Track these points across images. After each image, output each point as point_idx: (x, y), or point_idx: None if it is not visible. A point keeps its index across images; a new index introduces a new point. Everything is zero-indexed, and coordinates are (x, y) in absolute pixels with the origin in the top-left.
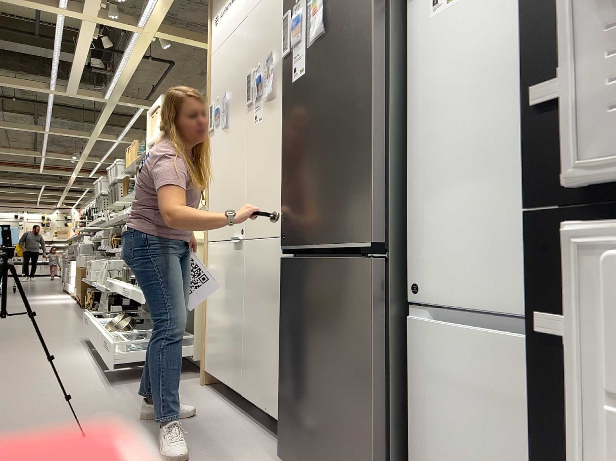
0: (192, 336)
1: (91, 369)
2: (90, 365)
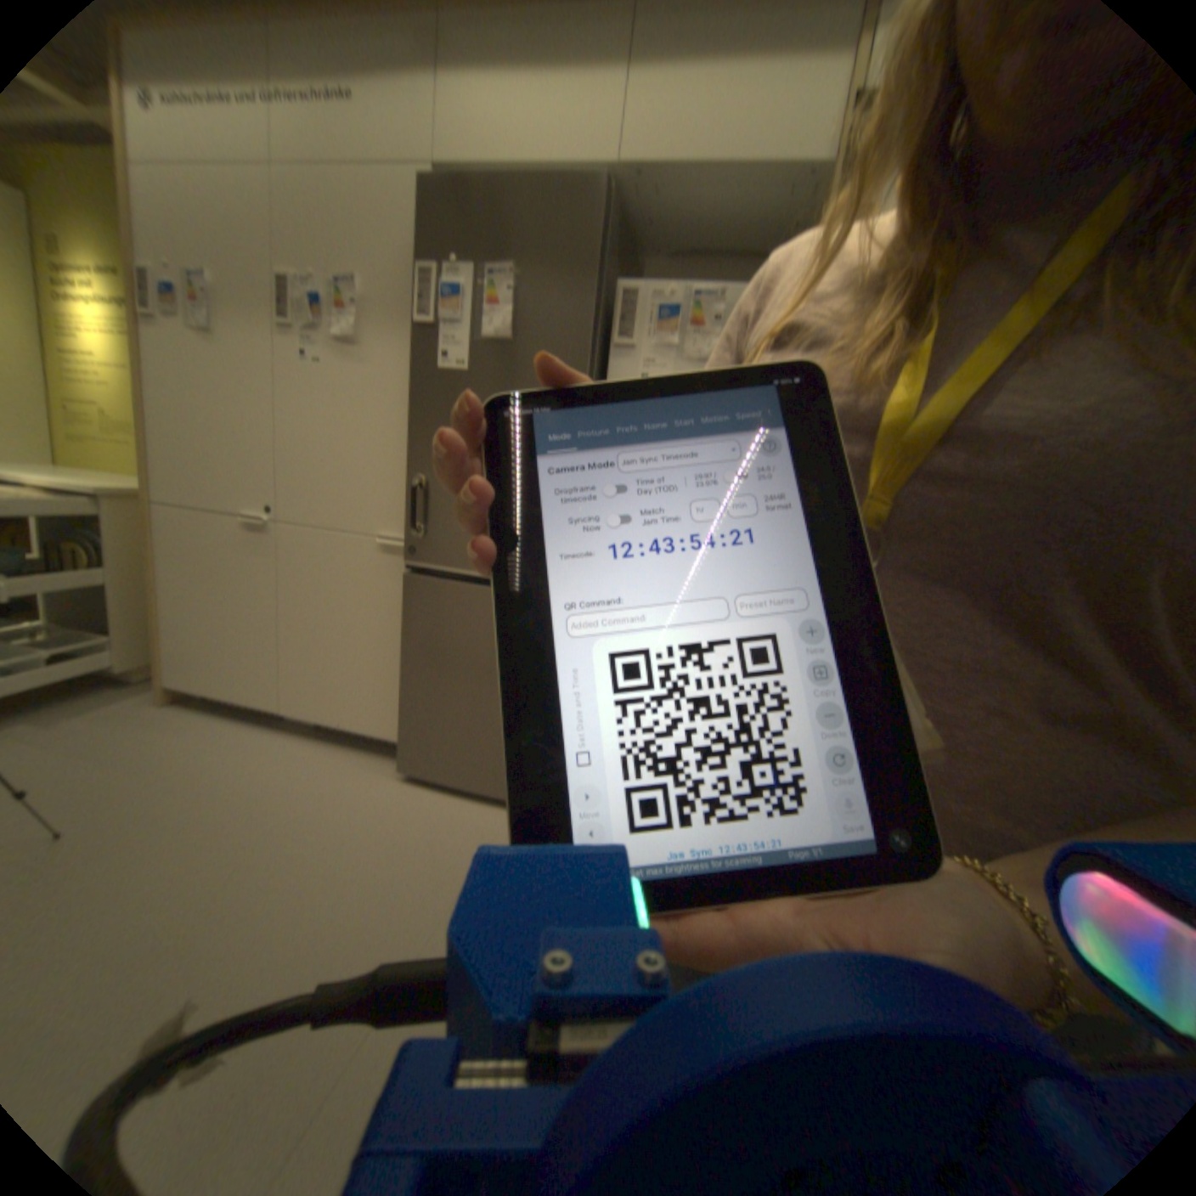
0: (104, 642)
1: None
2: None
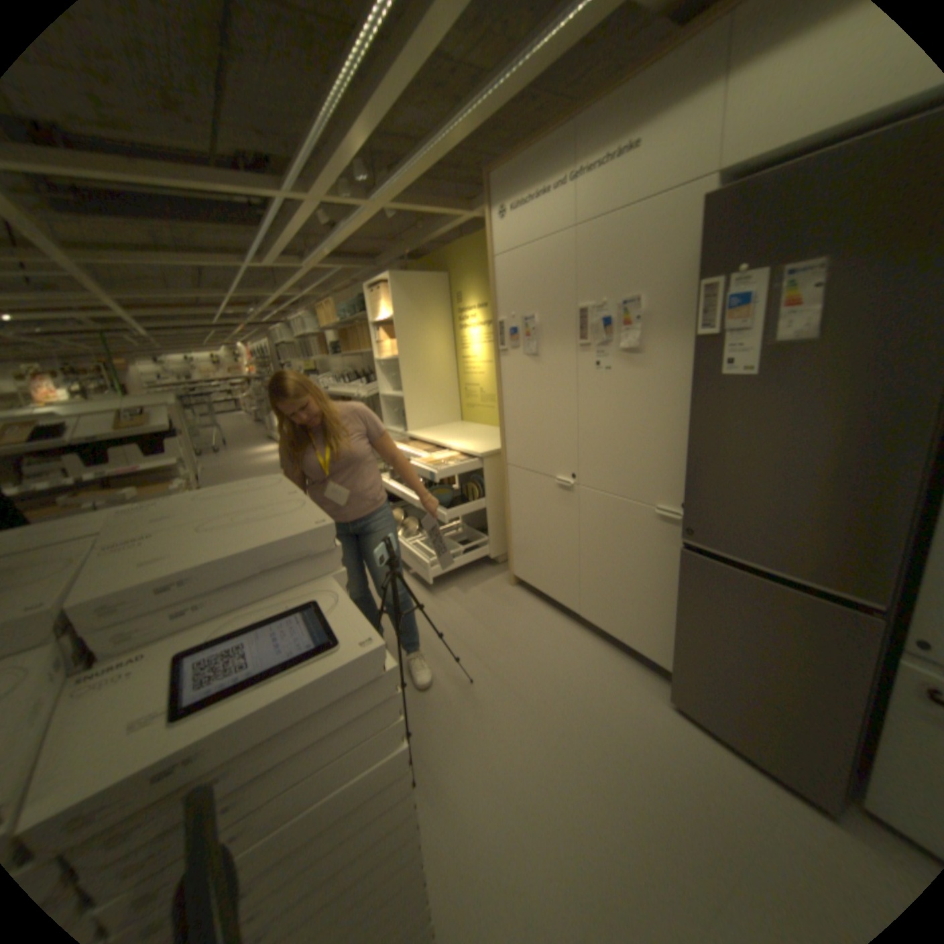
0: (487, 538)
1: None
2: None
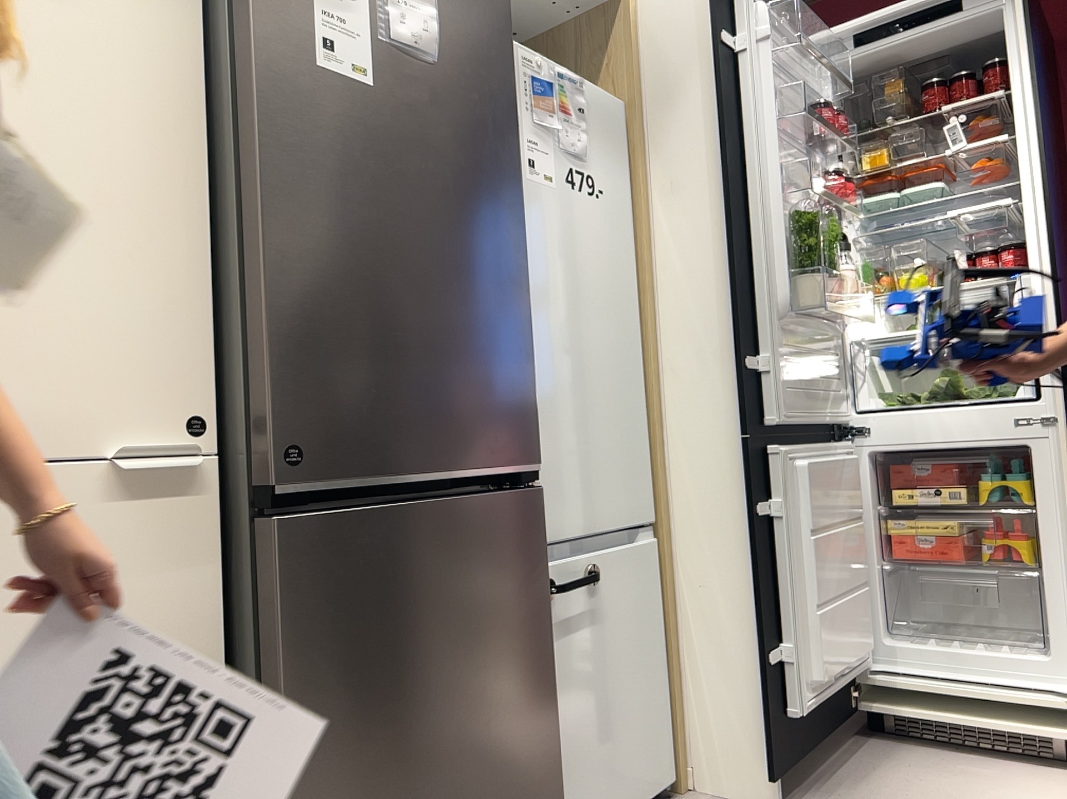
0: None
1: None
2: None
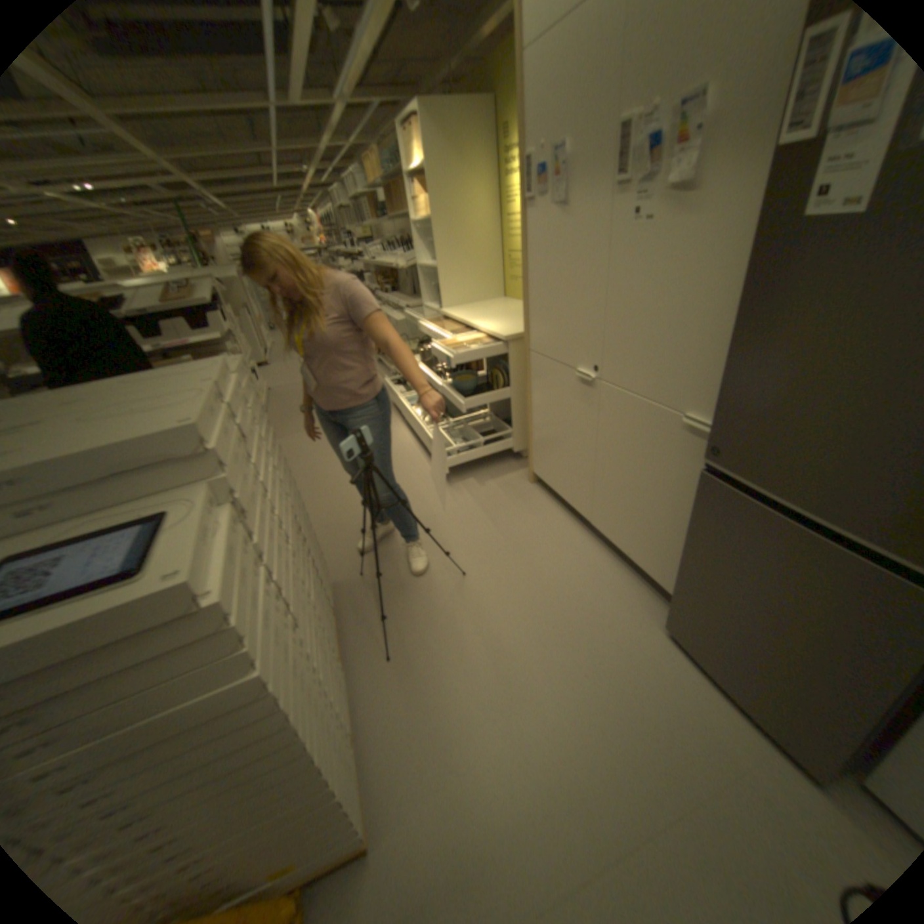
0: (510, 431)
1: (418, 456)
2: (415, 450)
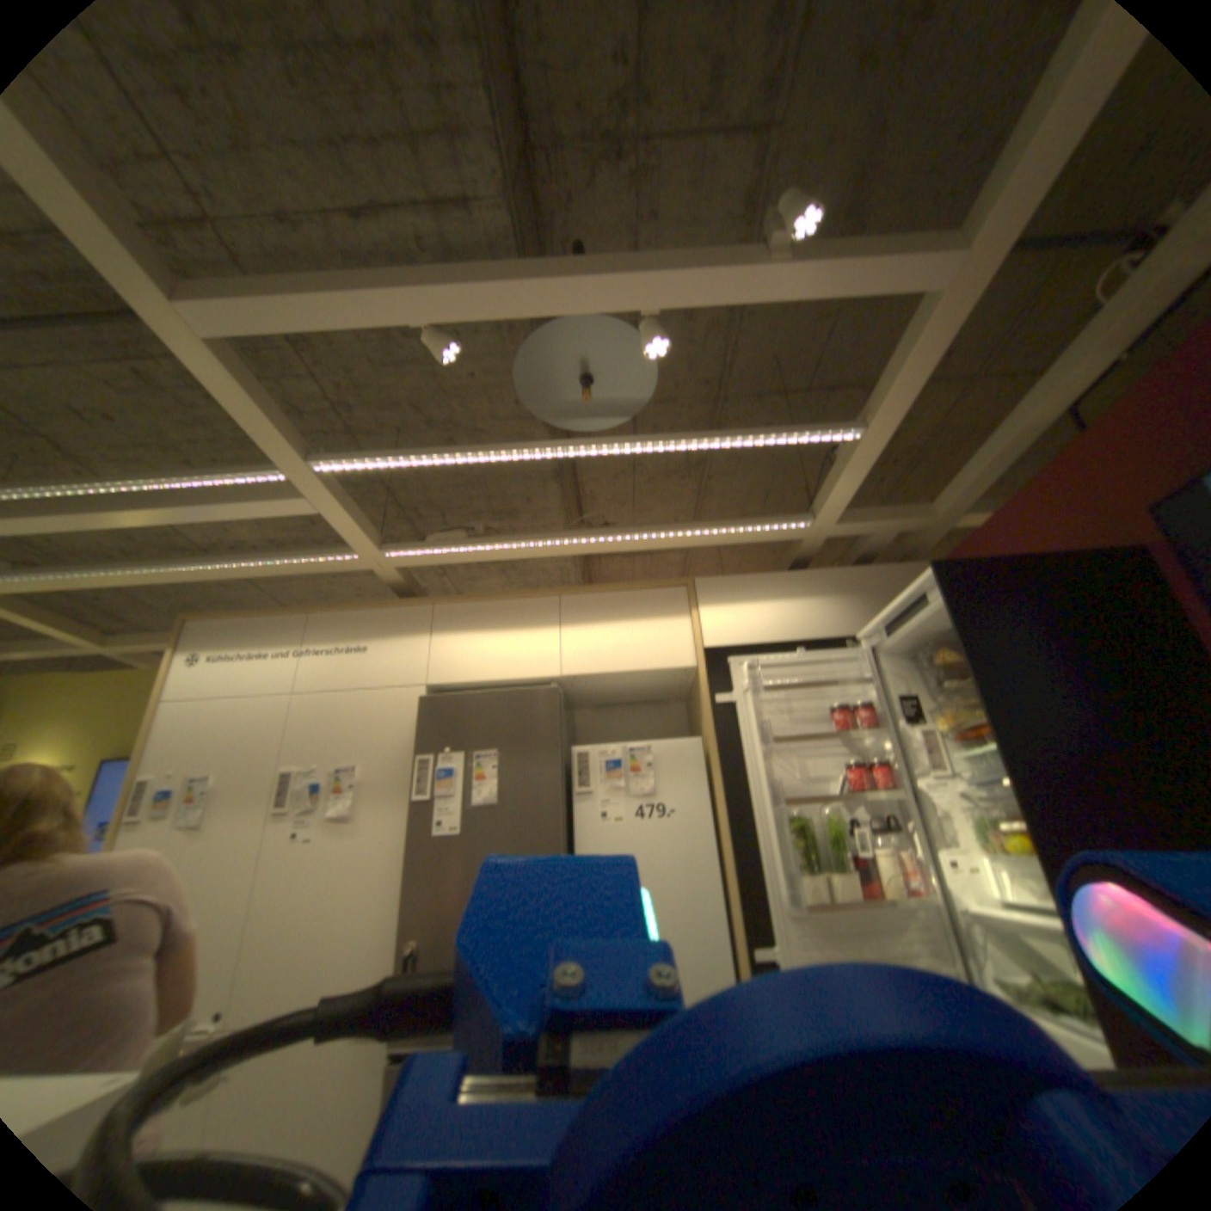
0: None
1: None
2: None
